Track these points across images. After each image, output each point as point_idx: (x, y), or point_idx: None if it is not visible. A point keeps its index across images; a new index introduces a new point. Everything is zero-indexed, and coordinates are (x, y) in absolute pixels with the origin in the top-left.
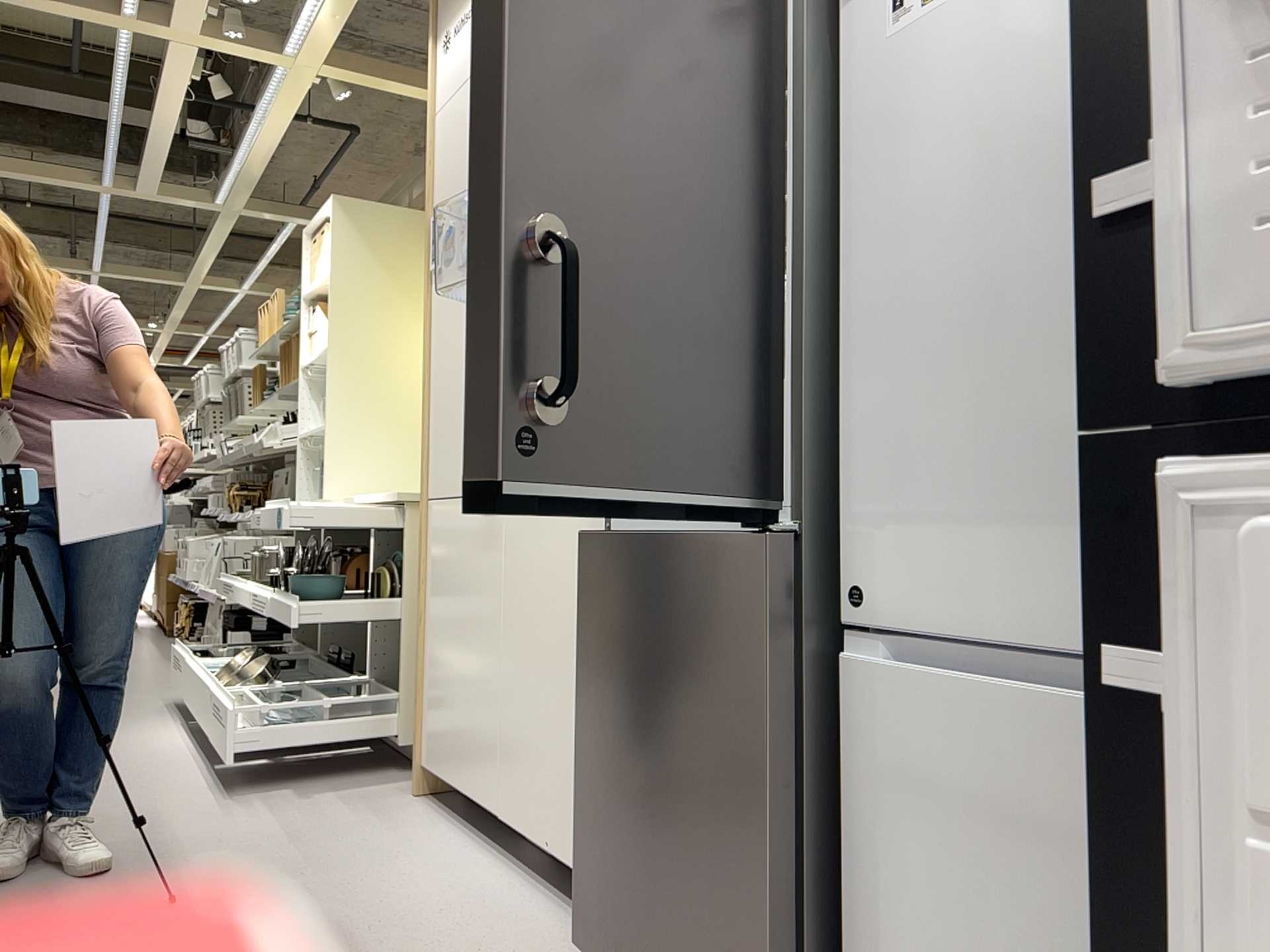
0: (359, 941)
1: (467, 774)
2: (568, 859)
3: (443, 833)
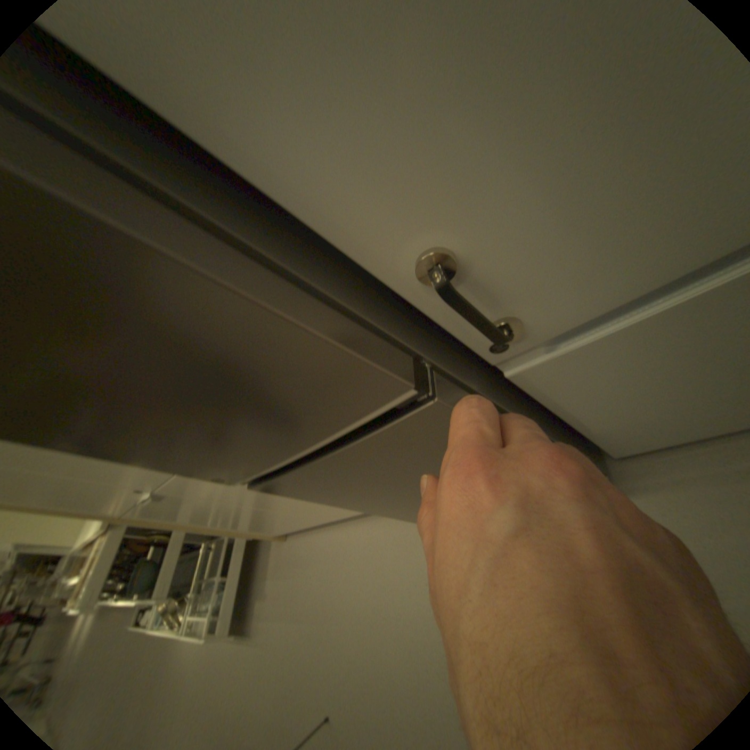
0: (390, 624)
1: (299, 524)
2: None
3: (319, 539)
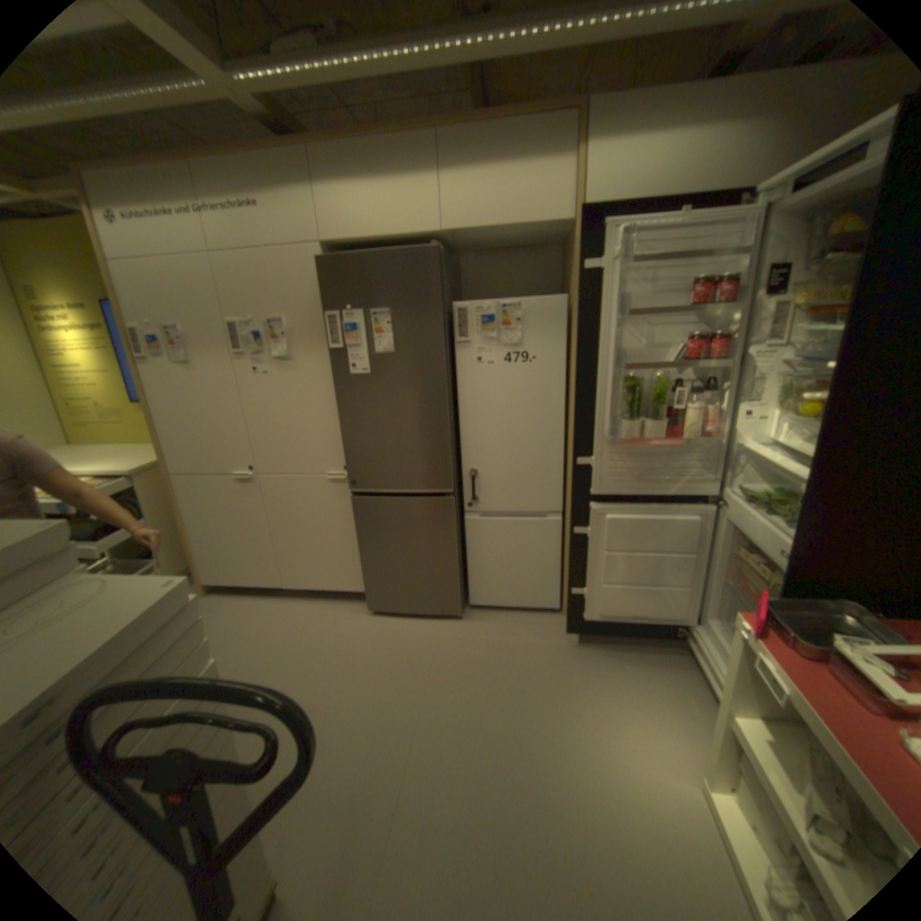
0: (294, 650)
1: (251, 578)
2: (337, 588)
3: (246, 603)
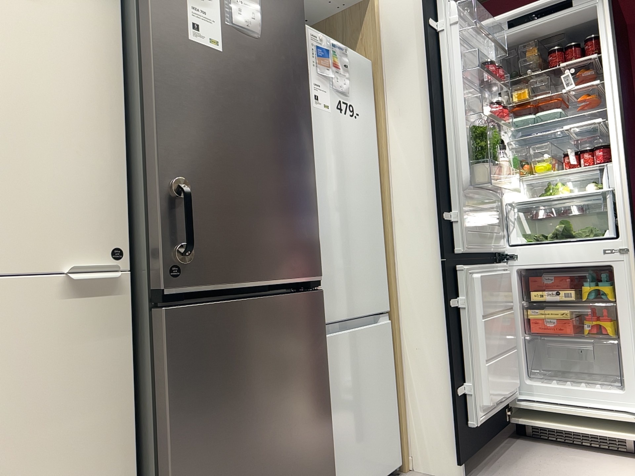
0: None
1: None
2: None
3: None
